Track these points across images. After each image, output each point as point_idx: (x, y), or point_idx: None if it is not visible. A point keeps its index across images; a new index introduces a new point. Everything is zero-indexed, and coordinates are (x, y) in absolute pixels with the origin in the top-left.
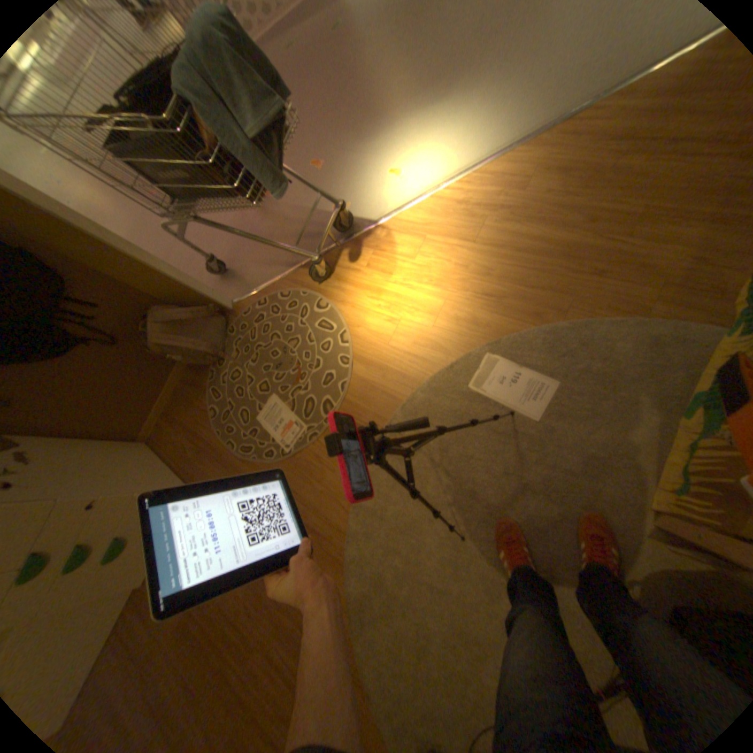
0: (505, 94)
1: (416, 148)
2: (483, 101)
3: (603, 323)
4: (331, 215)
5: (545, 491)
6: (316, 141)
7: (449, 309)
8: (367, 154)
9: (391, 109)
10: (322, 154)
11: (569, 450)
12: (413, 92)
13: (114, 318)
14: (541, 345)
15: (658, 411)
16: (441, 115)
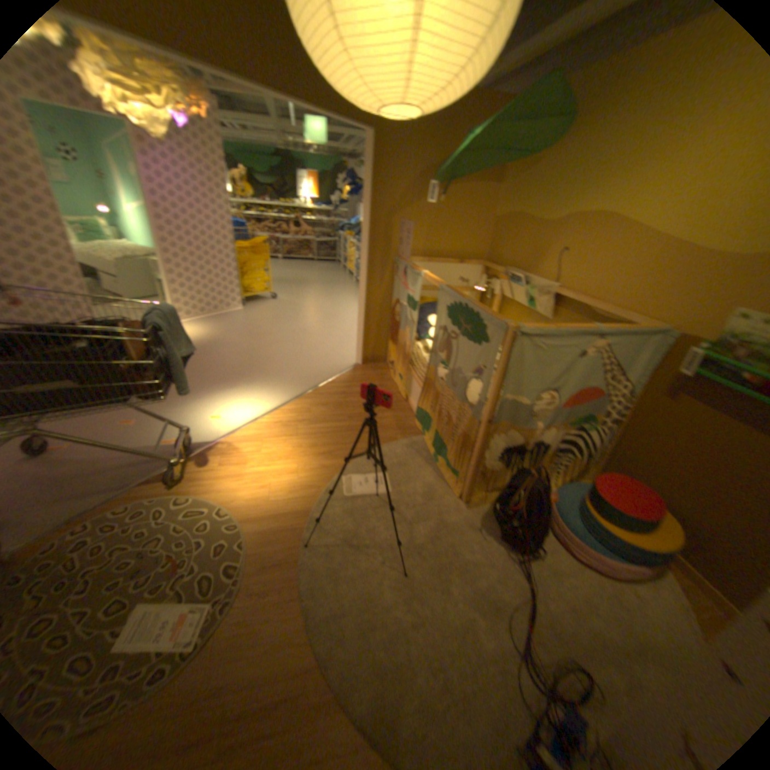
0: (272, 385)
1: (226, 407)
2: (261, 388)
3: (383, 447)
4: (159, 447)
5: (419, 519)
6: (118, 412)
7: (302, 468)
8: (182, 413)
9: (193, 393)
10: (130, 418)
11: (412, 497)
12: (208, 386)
13: None
14: (365, 463)
15: (427, 466)
16: (236, 393)
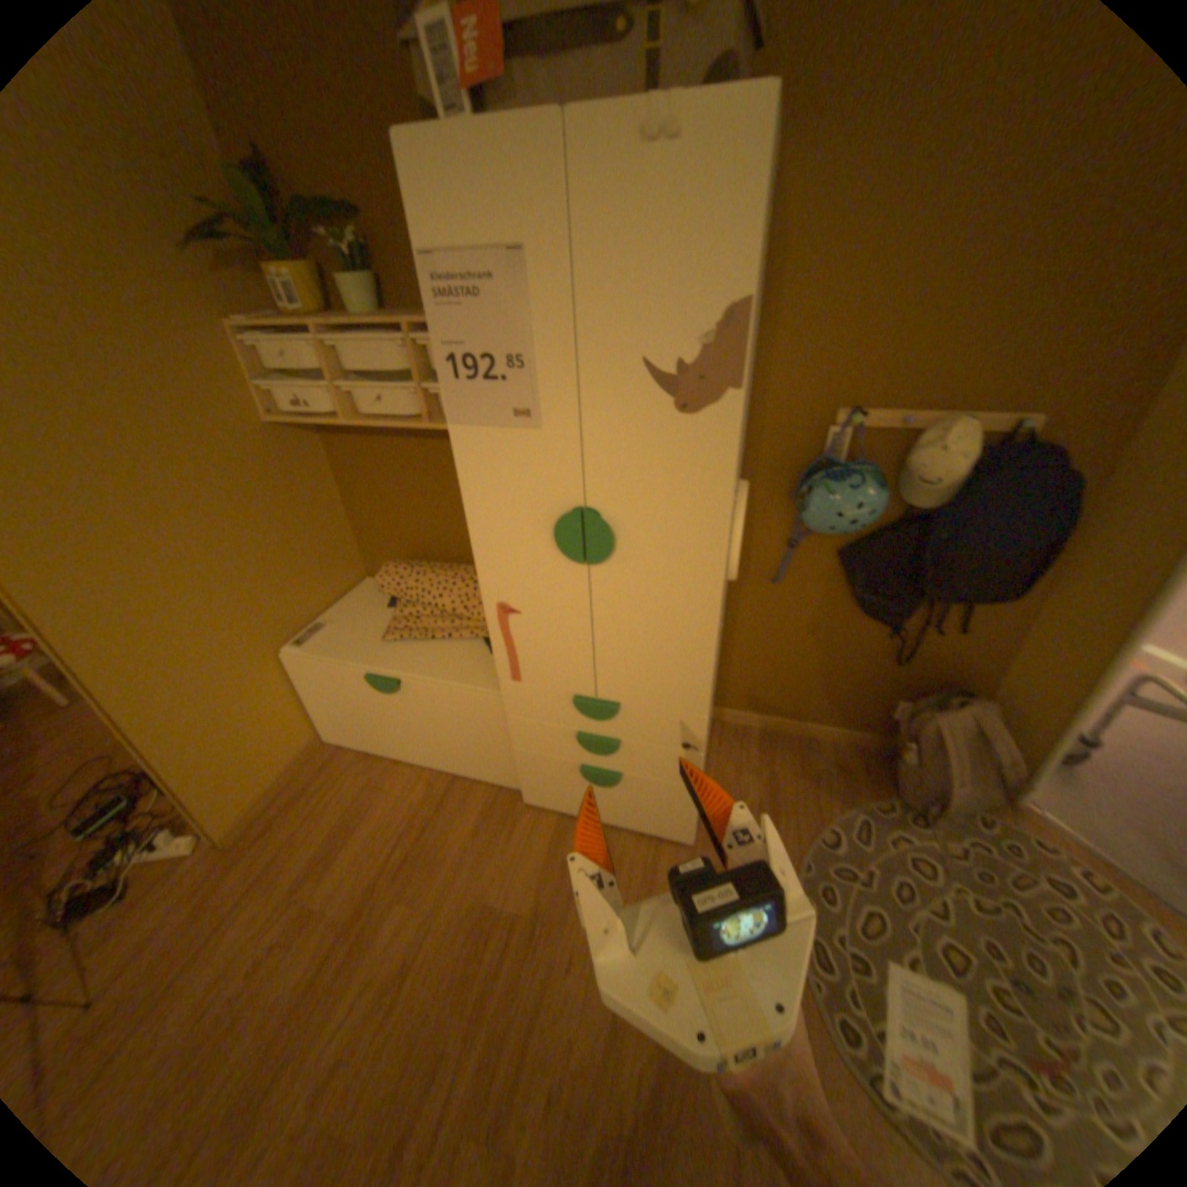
0: None
1: None
2: None
3: None
4: None
5: None
6: None
7: None
8: None
9: None
10: None
11: None
12: None
13: (946, 655)
14: None
15: None
16: None
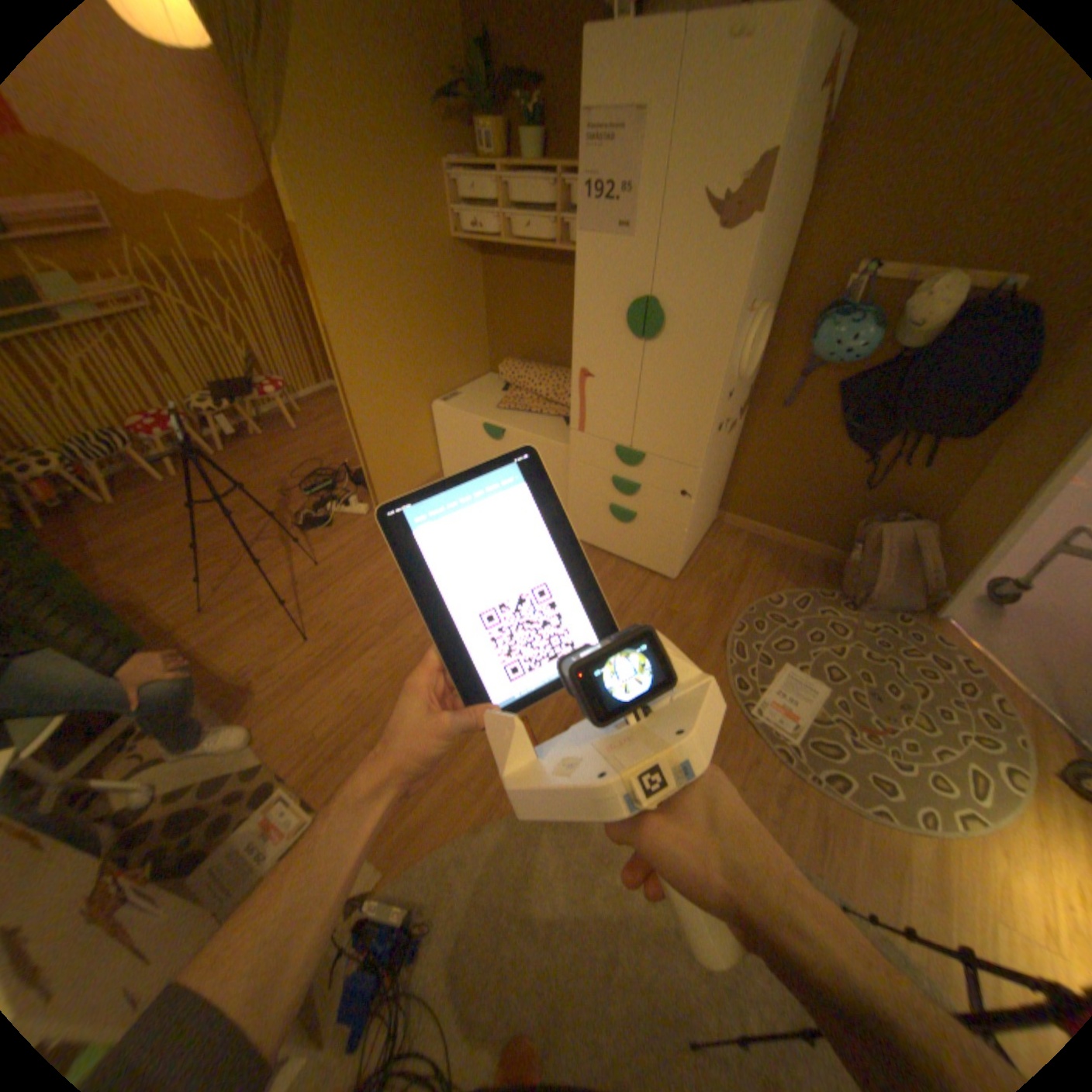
0: None
1: None
2: None
3: None
4: None
5: None
6: None
7: None
8: None
9: None
10: None
11: None
12: None
13: (909, 485)
14: None
15: None
16: None
